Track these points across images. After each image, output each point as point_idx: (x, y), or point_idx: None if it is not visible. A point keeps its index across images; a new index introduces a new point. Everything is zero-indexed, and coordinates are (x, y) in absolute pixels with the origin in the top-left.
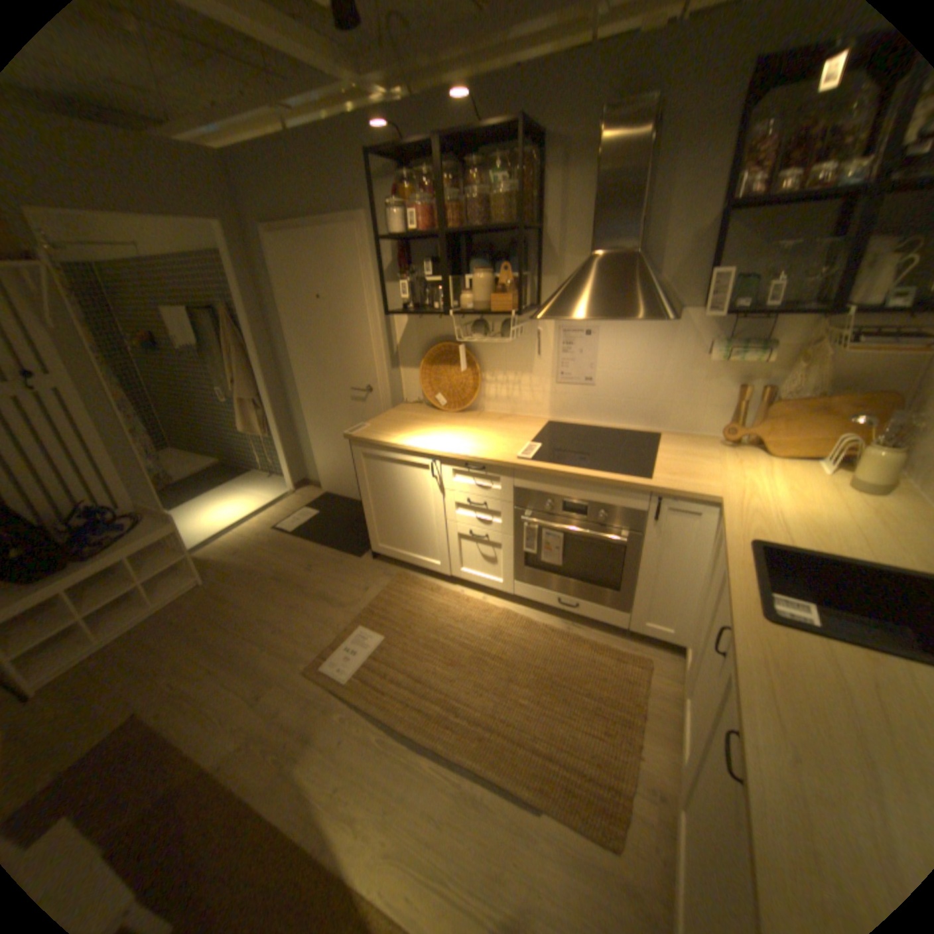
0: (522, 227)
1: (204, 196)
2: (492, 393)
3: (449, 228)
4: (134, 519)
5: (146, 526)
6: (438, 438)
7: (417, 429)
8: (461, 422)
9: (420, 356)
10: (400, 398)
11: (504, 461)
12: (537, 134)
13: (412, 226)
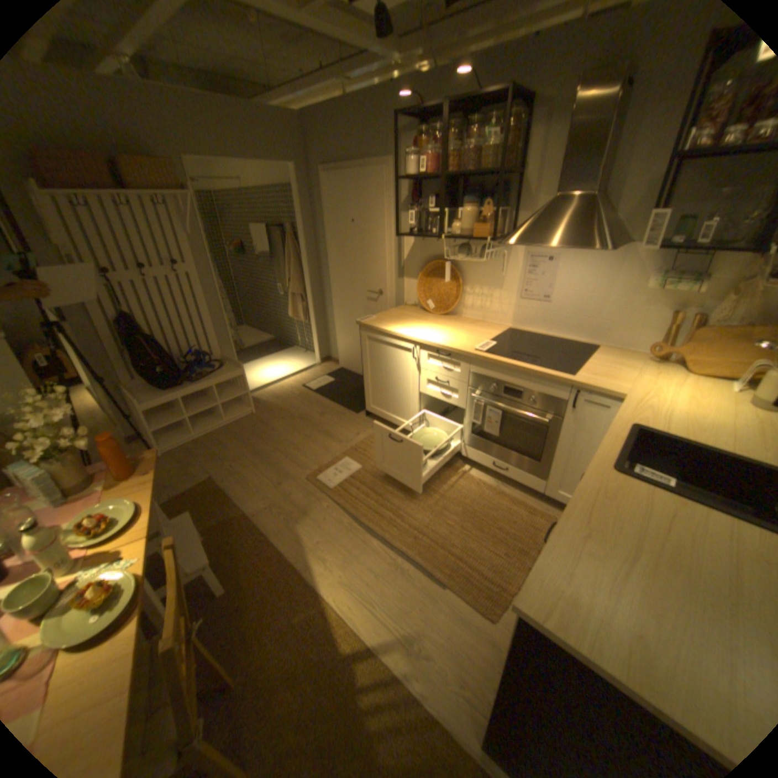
0: (507, 172)
1: (286, 145)
2: (469, 303)
3: (450, 172)
4: (220, 363)
5: (227, 368)
6: (421, 331)
7: (407, 324)
8: (442, 322)
9: (419, 270)
10: (401, 301)
11: (464, 351)
12: (527, 96)
13: (424, 169)
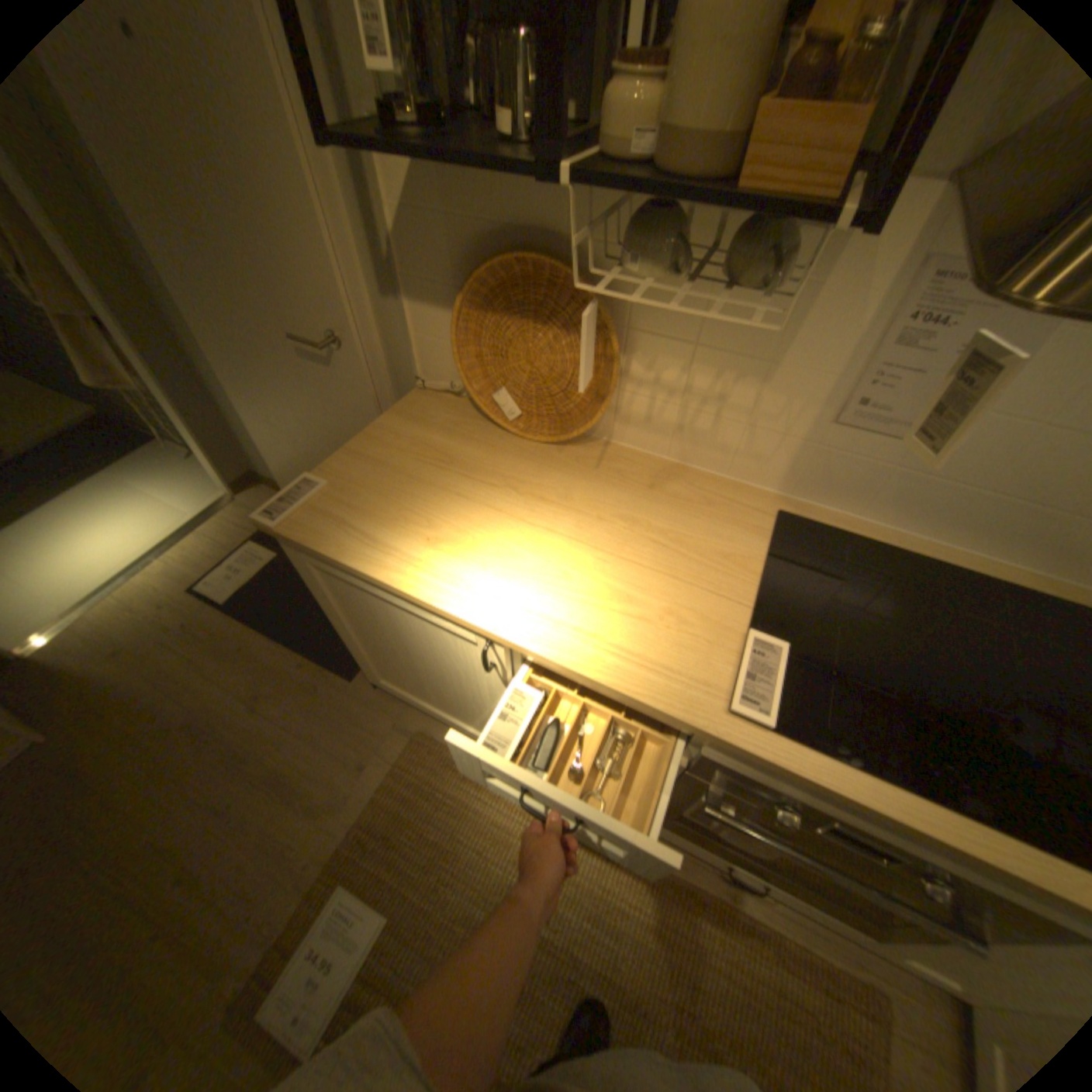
0: None
1: None
2: (640, 407)
3: None
4: None
5: None
6: (503, 570)
7: (447, 515)
8: (561, 489)
9: (455, 276)
10: (410, 371)
11: (699, 724)
12: None
13: None
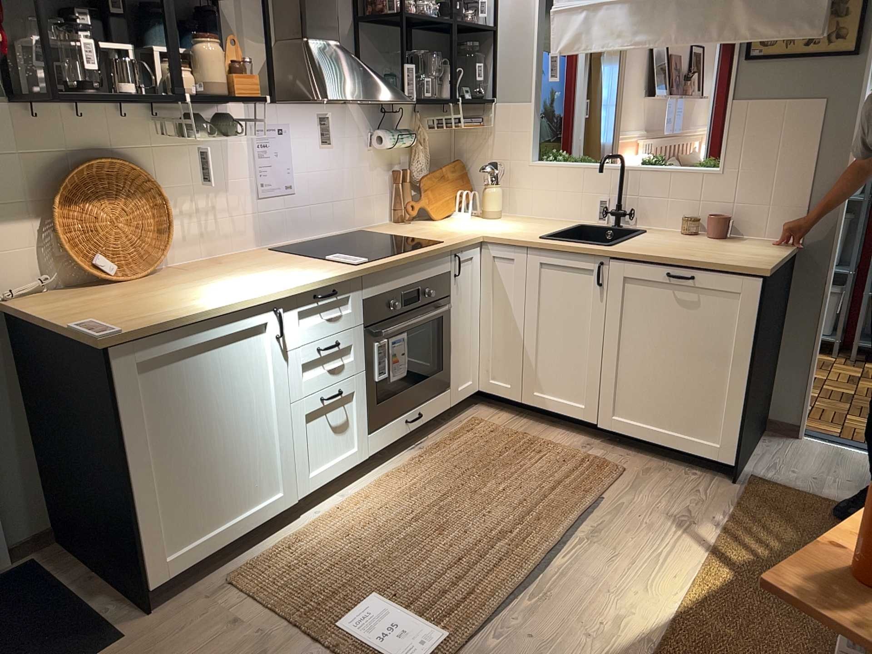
0: None
1: None
2: (178, 235)
3: None
4: None
5: None
6: (241, 288)
7: (179, 297)
8: (194, 277)
9: (32, 196)
10: None
11: (356, 270)
12: None
13: None
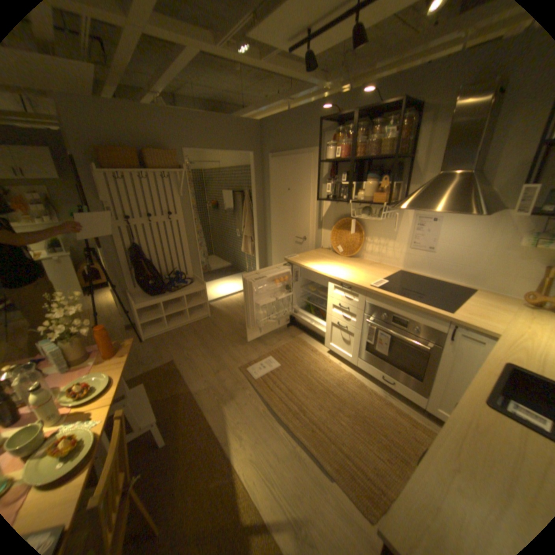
0: (402, 156)
1: (250, 141)
2: (370, 249)
3: (358, 157)
4: (192, 280)
5: (195, 284)
6: (331, 268)
7: (321, 262)
8: (348, 262)
9: (334, 224)
10: (319, 245)
11: (362, 286)
12: (418, 105)
13: (341, 155)
